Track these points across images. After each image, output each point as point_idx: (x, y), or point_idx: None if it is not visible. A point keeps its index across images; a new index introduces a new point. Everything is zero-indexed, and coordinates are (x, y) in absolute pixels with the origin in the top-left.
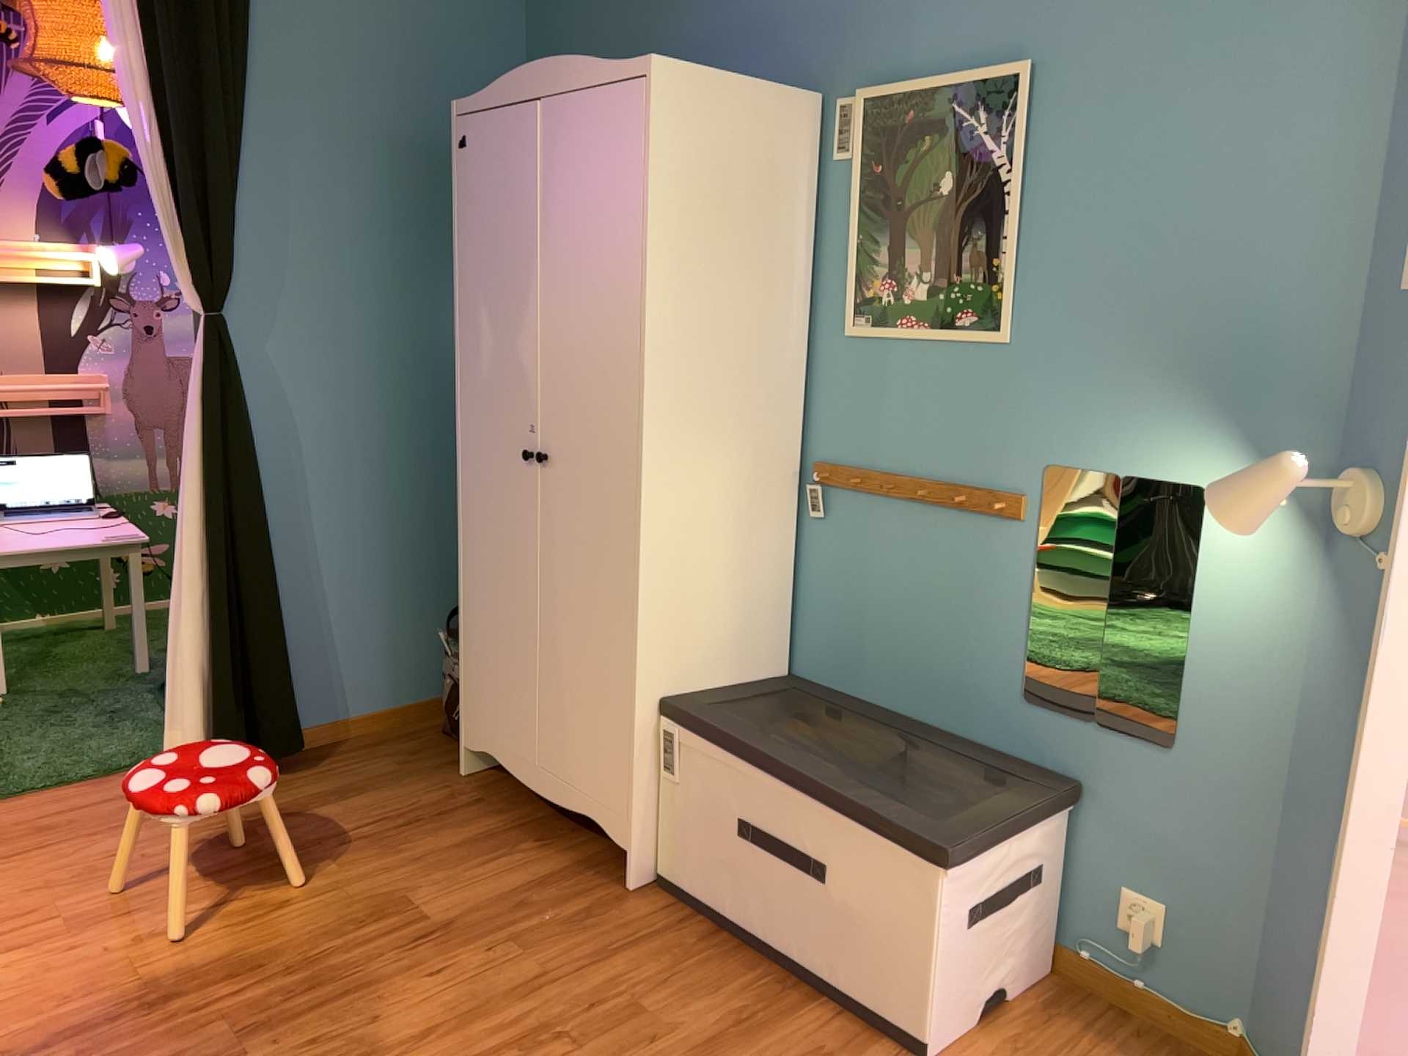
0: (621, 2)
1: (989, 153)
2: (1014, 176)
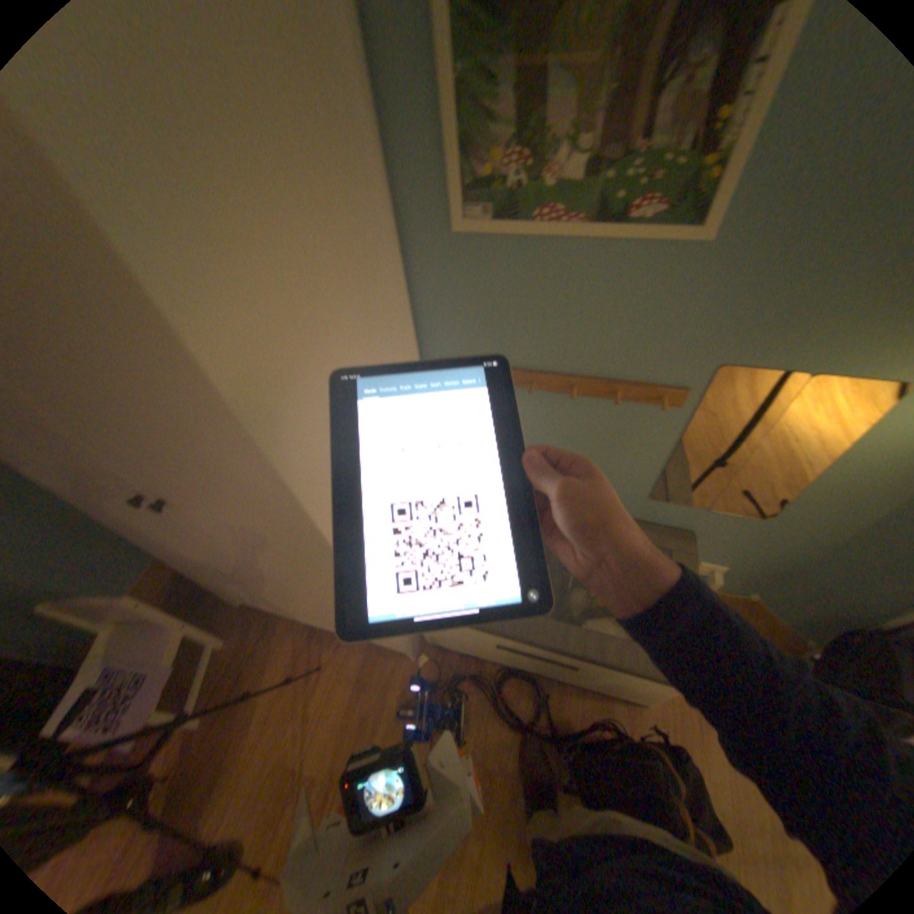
0: None
1: None
2: None
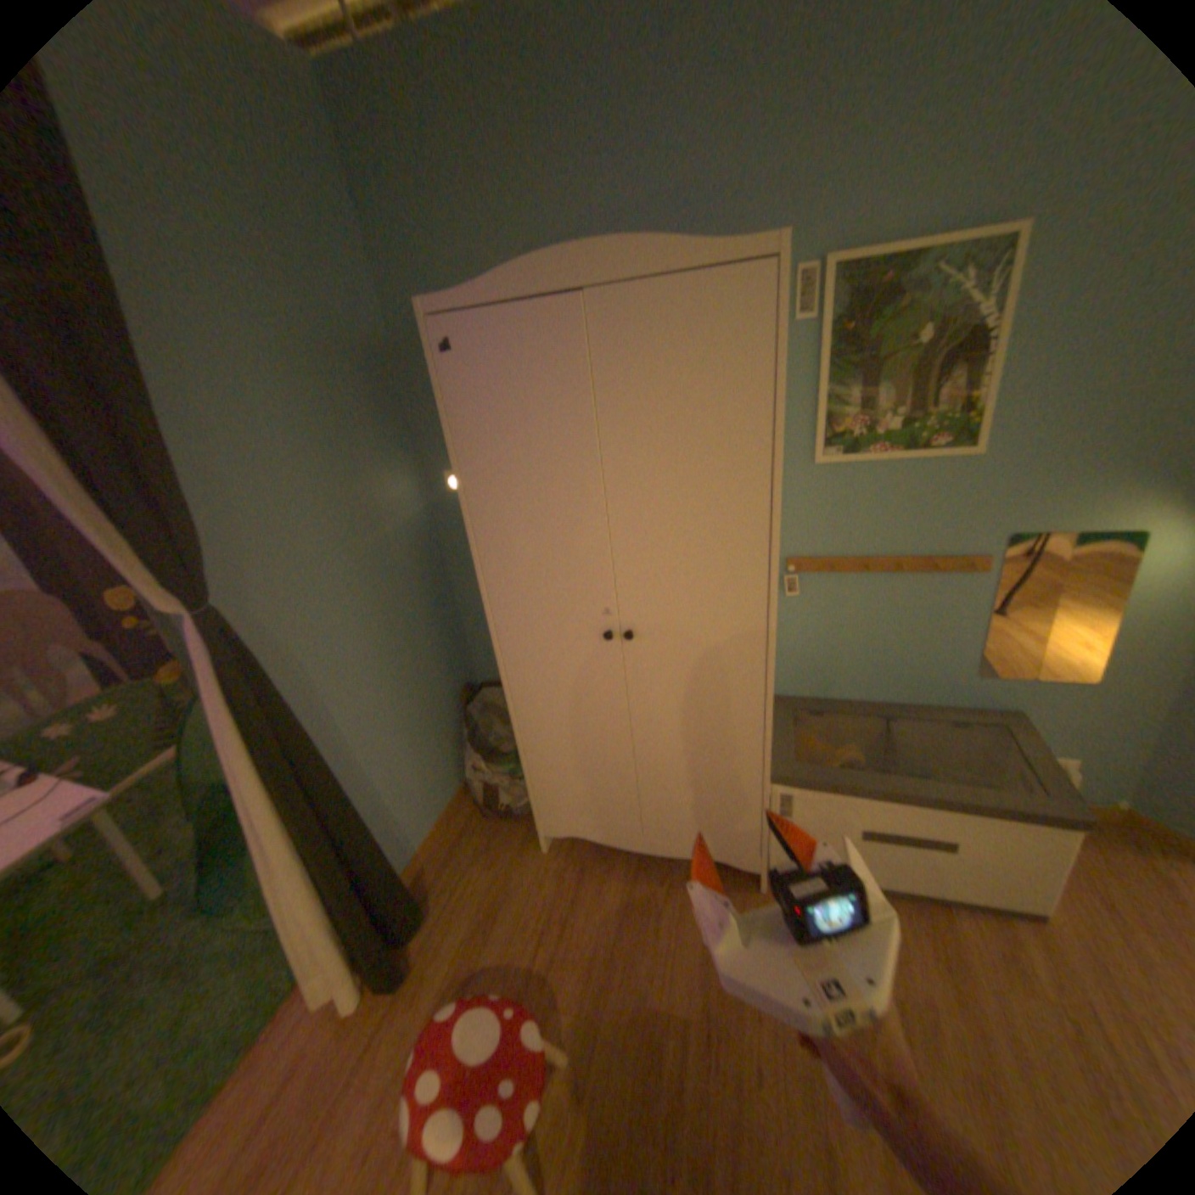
0: (493, 170)
1: (978, 302)
2: (1005, 321)
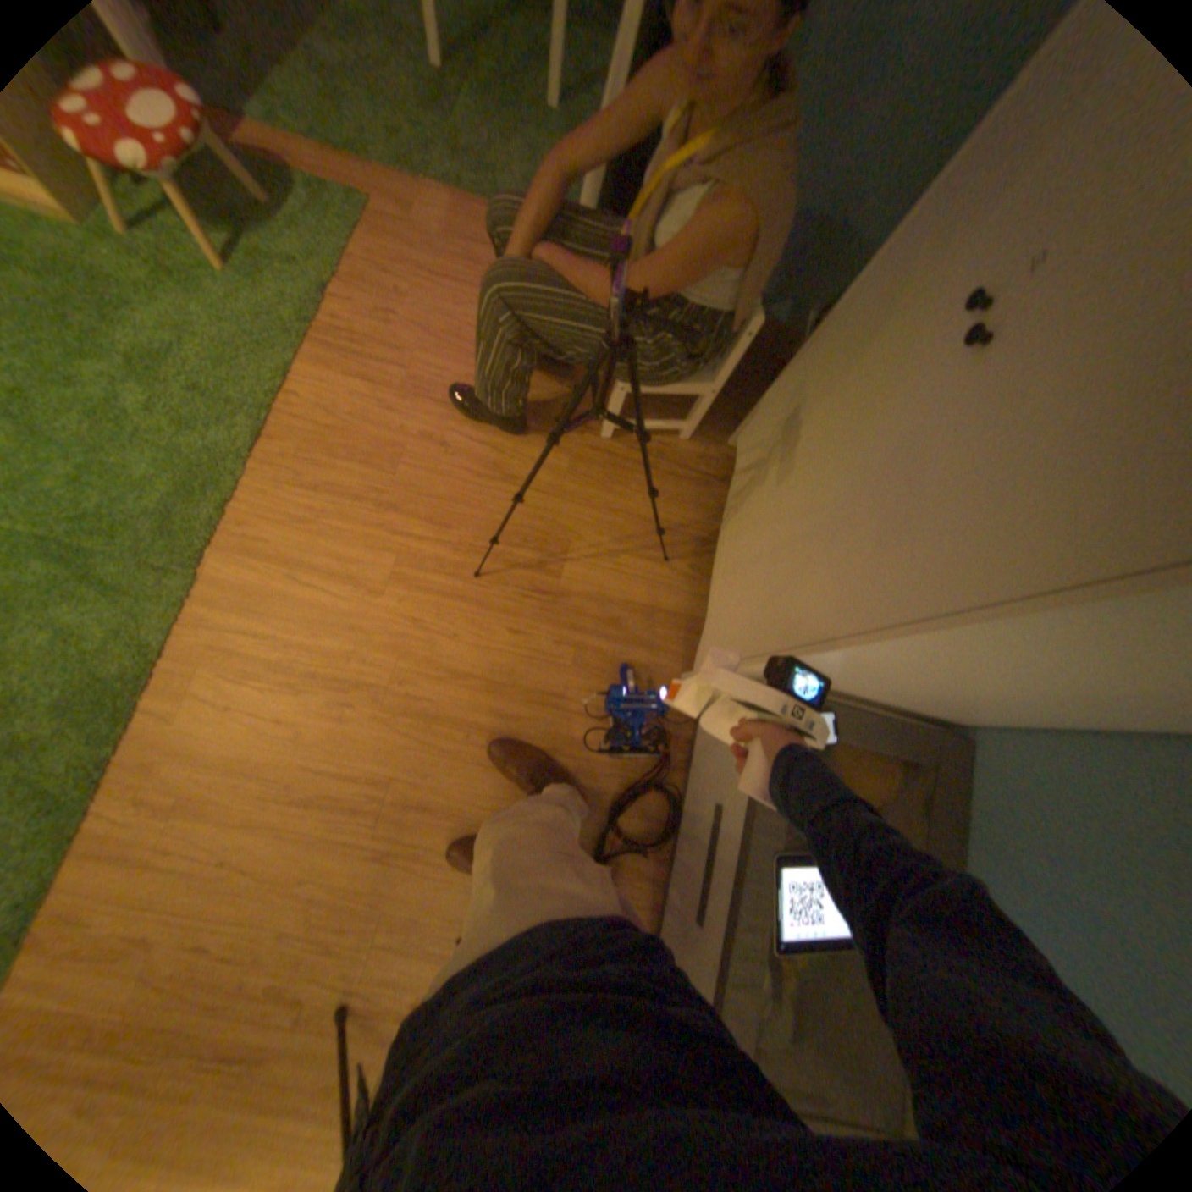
0: None
1: None
2: None
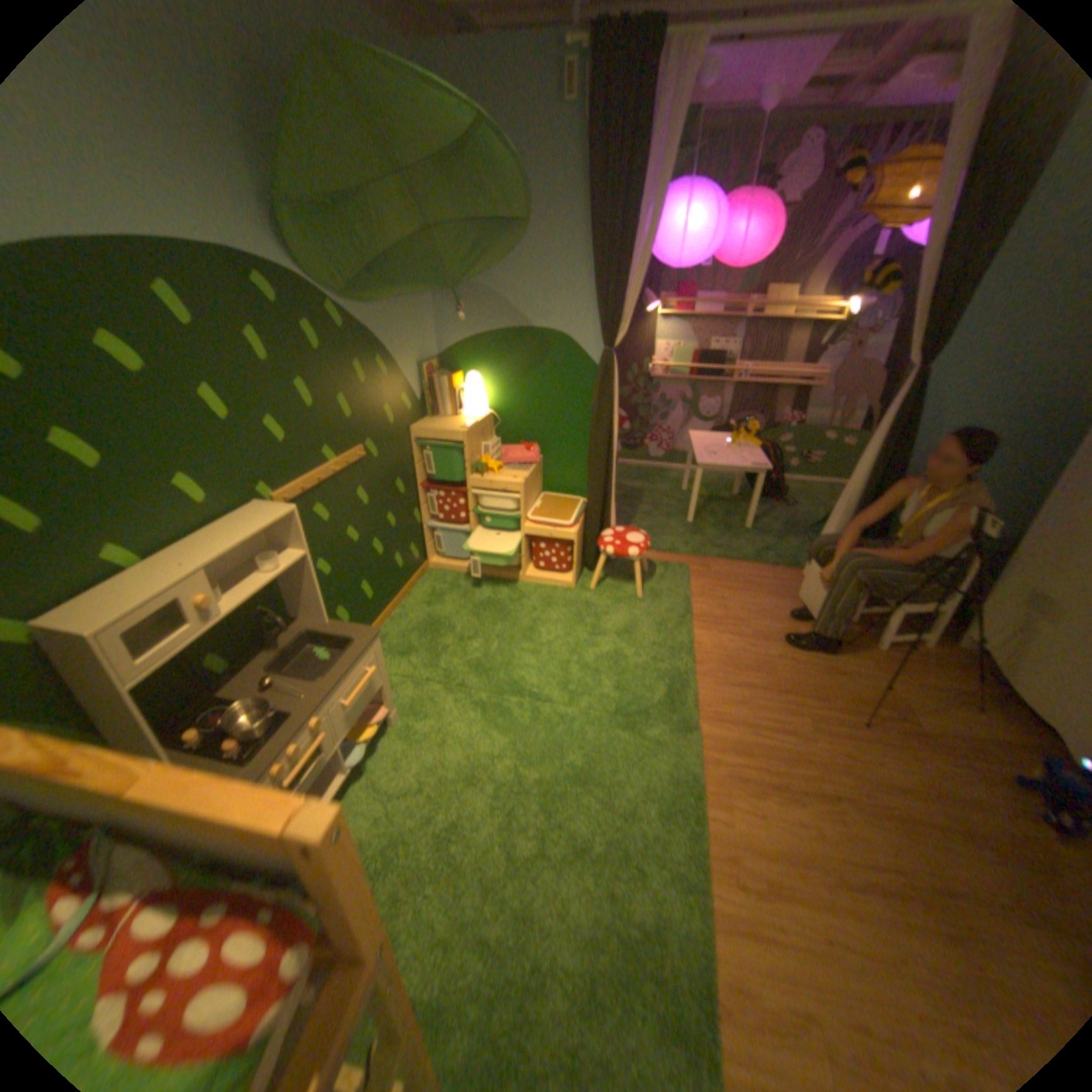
0: None
1: None
2: None
